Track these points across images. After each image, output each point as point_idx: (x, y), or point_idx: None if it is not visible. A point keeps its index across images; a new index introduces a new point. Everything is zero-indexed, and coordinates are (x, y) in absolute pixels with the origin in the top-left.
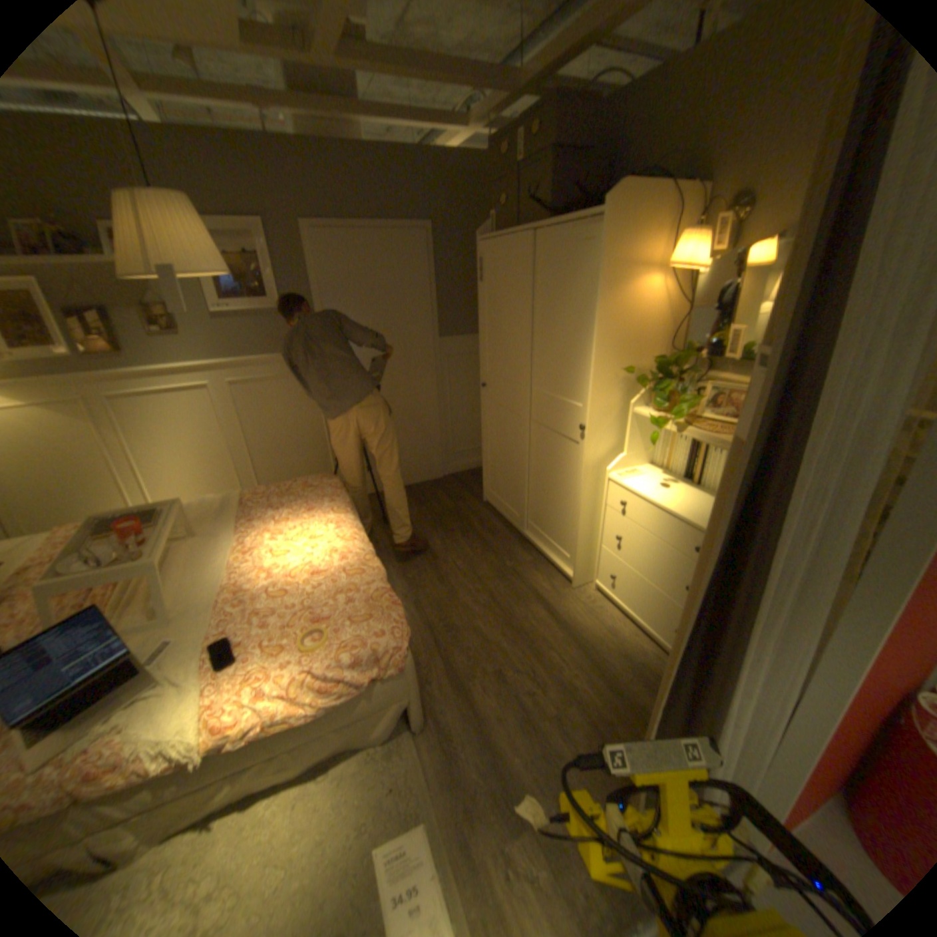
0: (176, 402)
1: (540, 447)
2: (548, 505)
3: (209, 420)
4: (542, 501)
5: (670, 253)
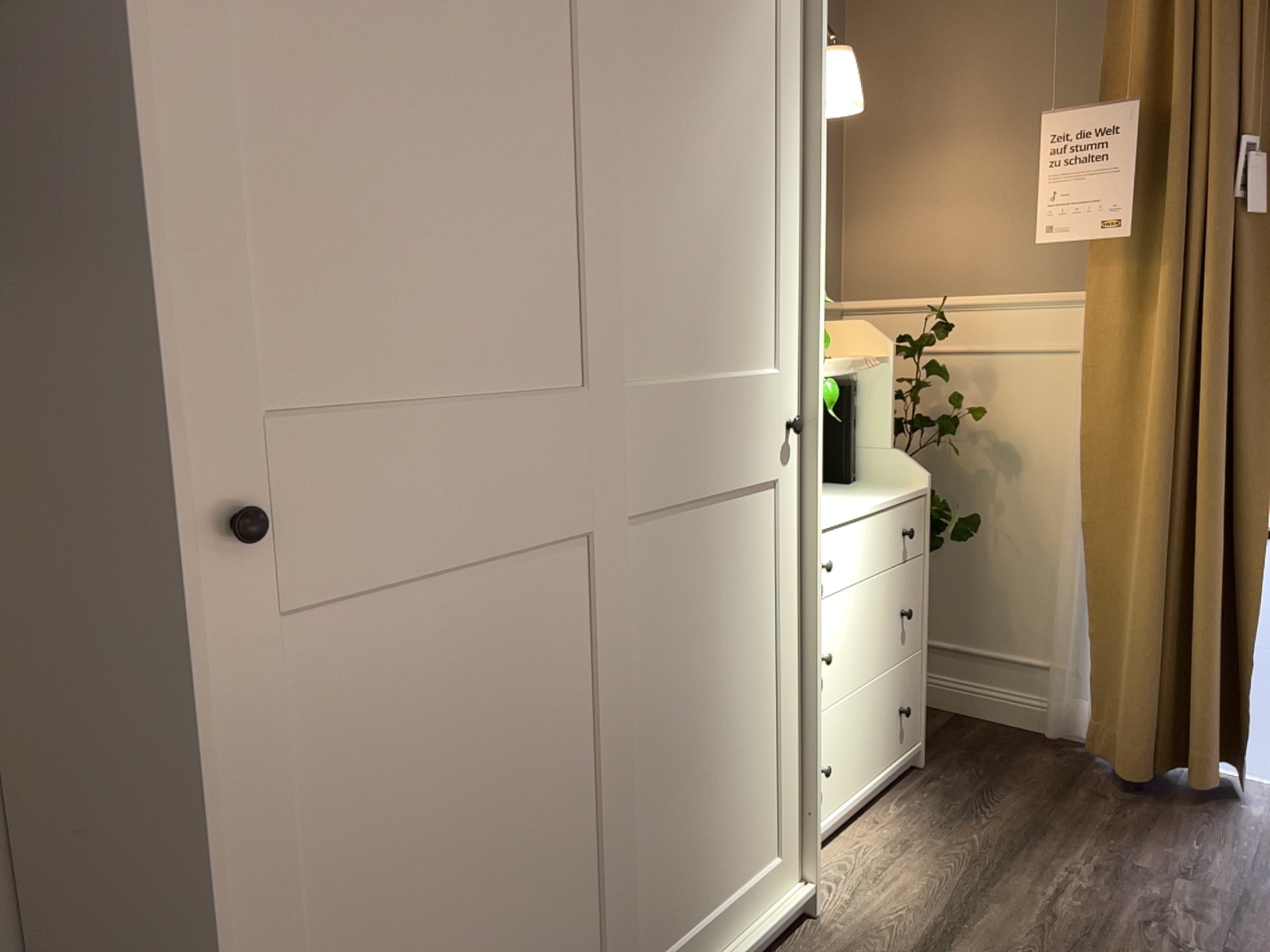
0: None
1: (660, 602)
2: (701, 793)
3: None
4: (681, 807)
5: None
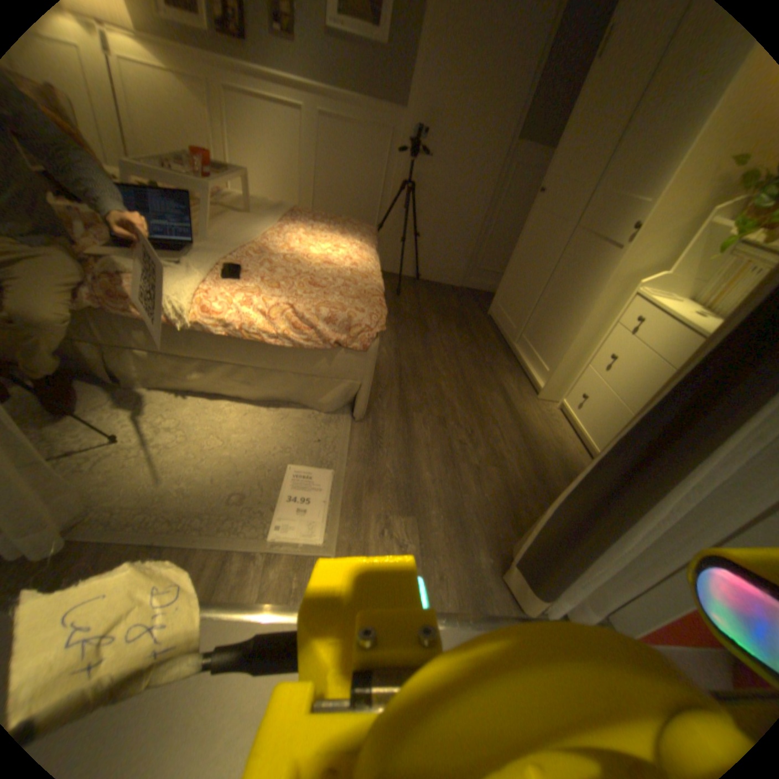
0: (273, 112)
1: (575, 255)
2: (552, 318)
3: (293, 142)
4: (548, 314)
5: None
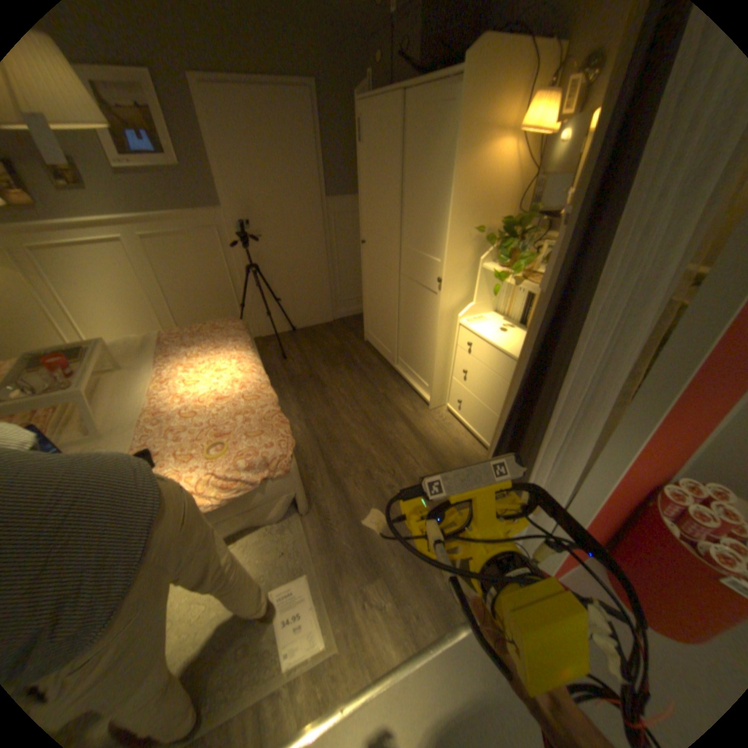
0: (94, 253)
1: (408, 296)
2: (413, 344)
3: (126, 269)
4: (409, 341)
5: (524, 116)
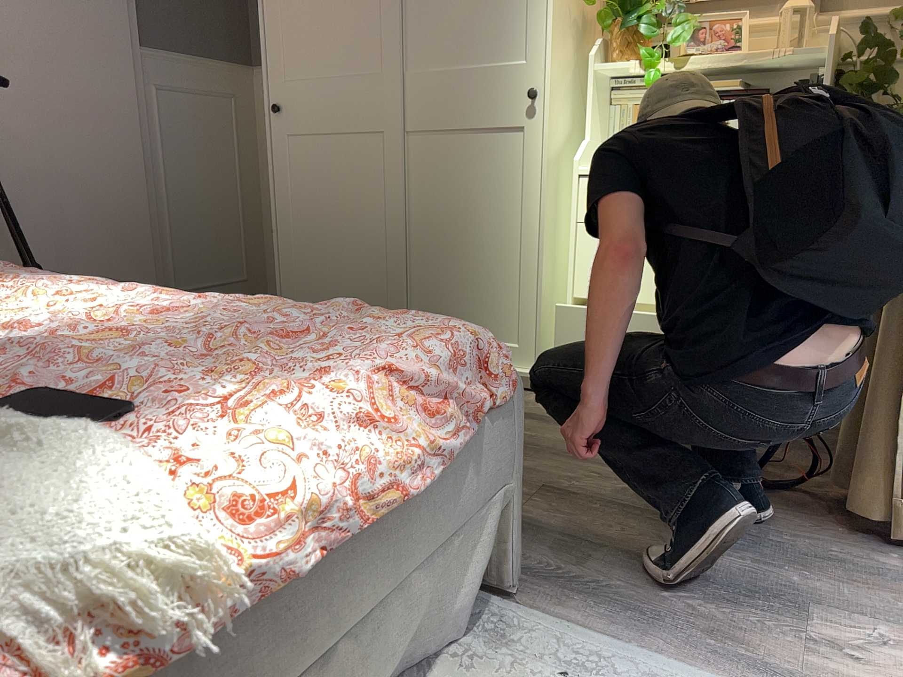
0: None
1: (432, 174)
2: (458, 275)
3: None
4: (444, 274)
5: None
